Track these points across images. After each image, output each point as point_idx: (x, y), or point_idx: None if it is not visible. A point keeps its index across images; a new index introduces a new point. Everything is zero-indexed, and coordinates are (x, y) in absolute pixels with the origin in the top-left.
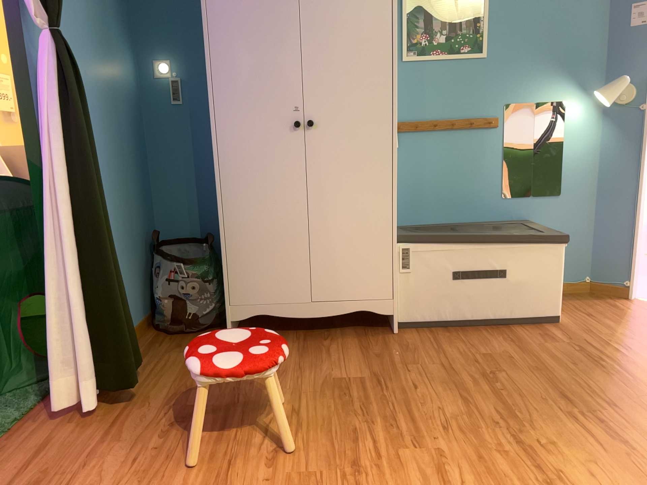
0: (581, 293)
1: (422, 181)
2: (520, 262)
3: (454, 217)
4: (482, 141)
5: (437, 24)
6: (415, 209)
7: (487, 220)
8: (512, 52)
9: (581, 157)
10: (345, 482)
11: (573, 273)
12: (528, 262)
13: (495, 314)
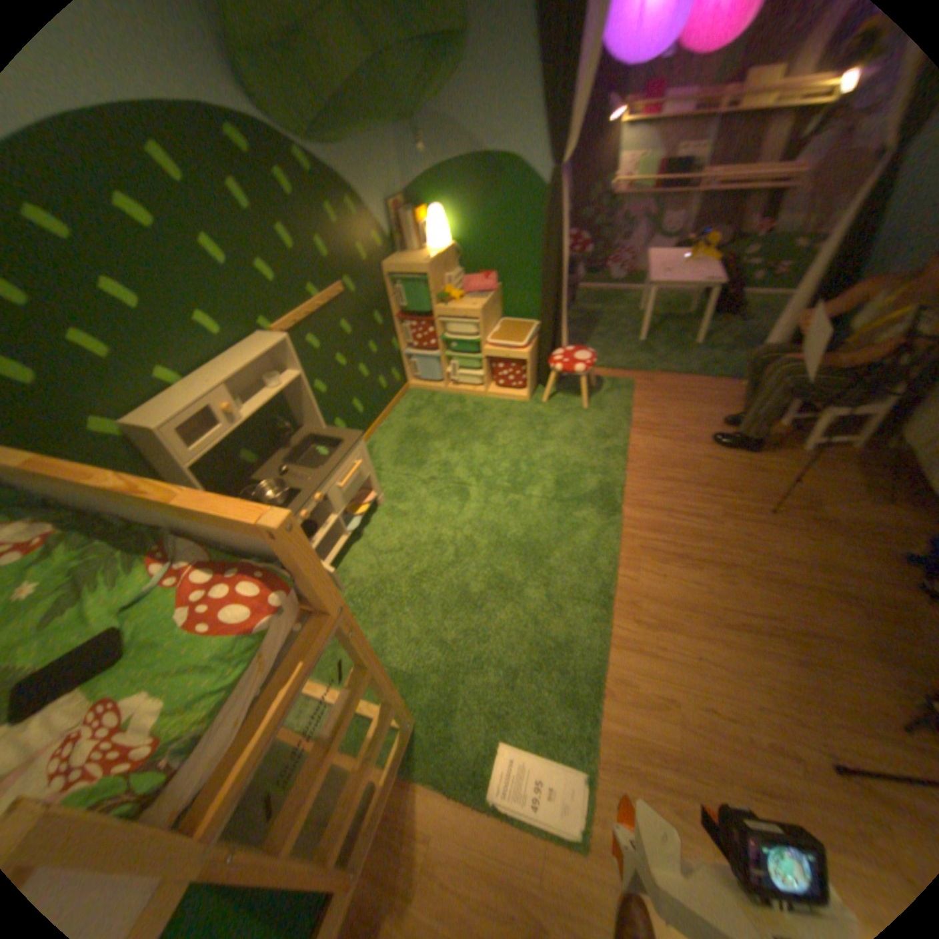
0: None
1: None
2: None
3: None
4: None
5: None
6: None
7: None
8: None
9: None
10: (692, 485)
11: None
12: None
13: None
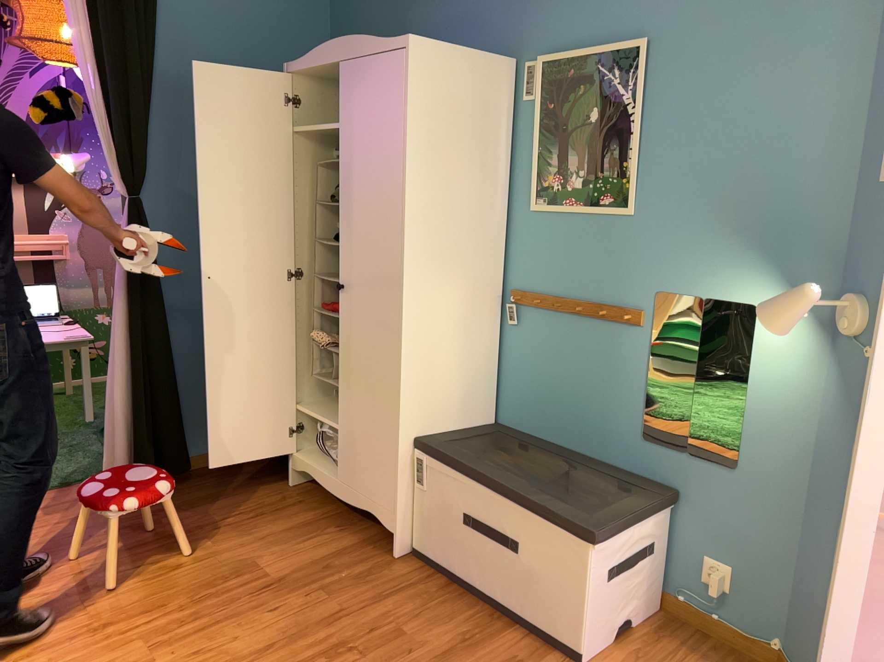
0: (753, 659)
1: (543, 378)
2: (535, 541)
3: (576, 443)
4: (620, 342)
5: (573, 161)
6: (533, 413)
7: (618, 465)
8: (673, 209)
9: (779, 411)
10: (81, 637)
11: (750, 617)
12: (544, 546)
13: (504, 599)
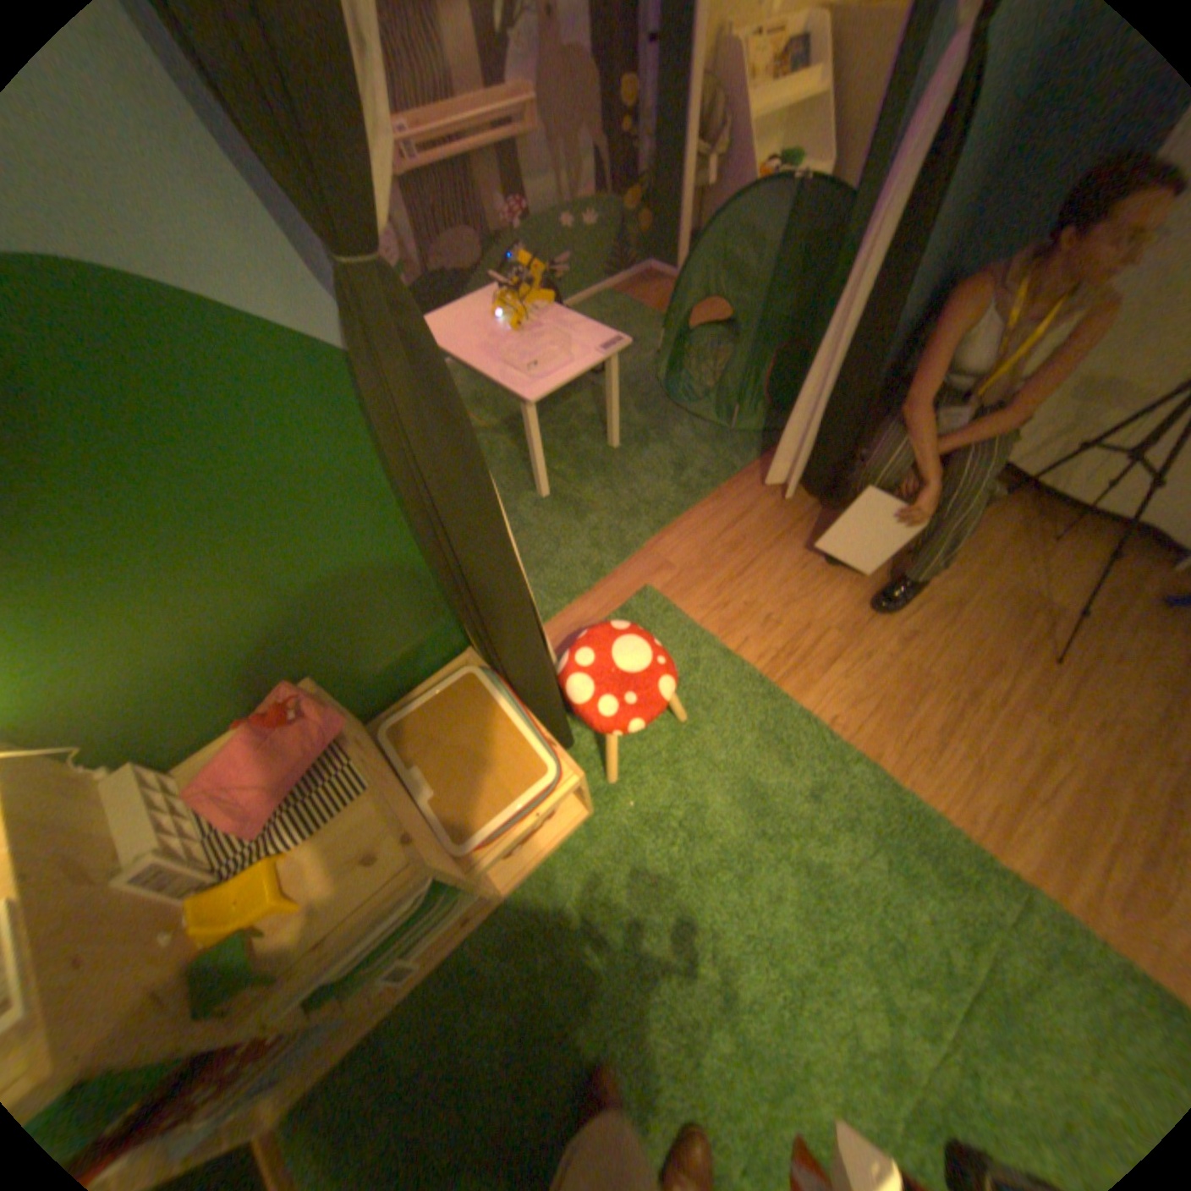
0: None
1: None
2: None
3: None
4: None
5: None
6: None
7: None
8: None
9: None
10: (965, 710)
11: None
12: None
13: None
